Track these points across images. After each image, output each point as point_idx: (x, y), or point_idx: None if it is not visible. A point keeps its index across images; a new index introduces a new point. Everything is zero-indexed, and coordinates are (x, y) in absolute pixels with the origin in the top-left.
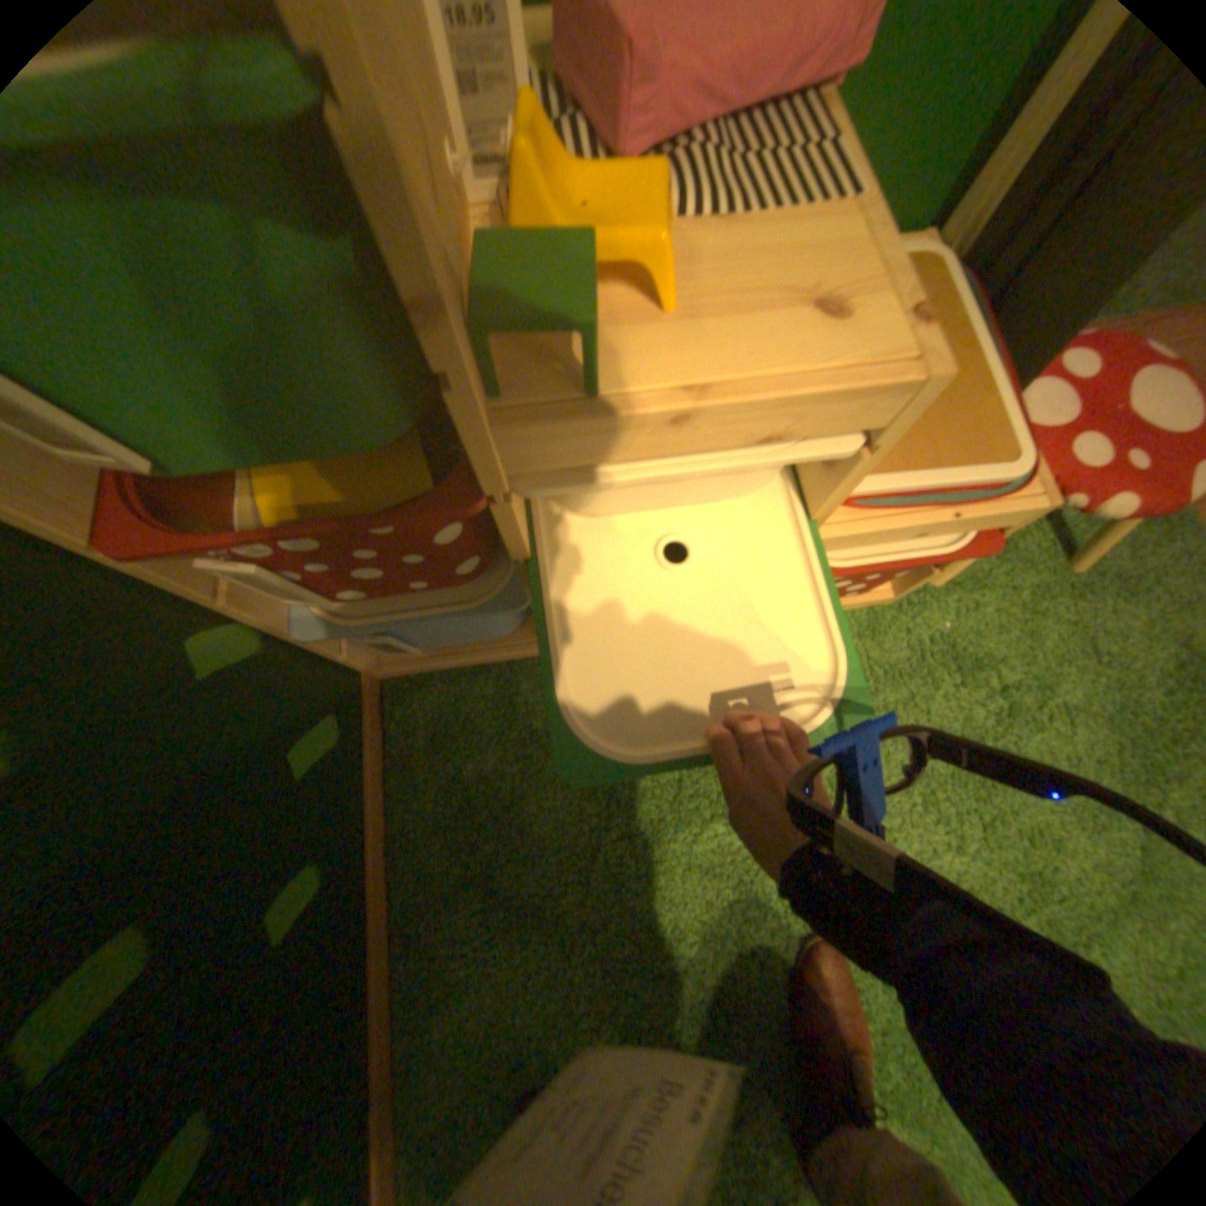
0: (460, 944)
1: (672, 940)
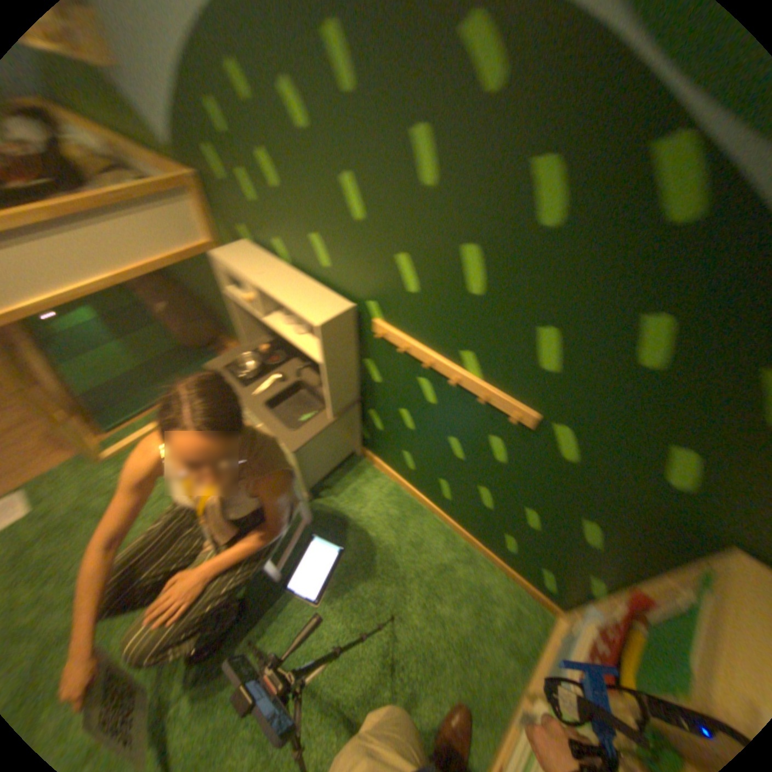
0: (454, 564)
1: (400, 620)
